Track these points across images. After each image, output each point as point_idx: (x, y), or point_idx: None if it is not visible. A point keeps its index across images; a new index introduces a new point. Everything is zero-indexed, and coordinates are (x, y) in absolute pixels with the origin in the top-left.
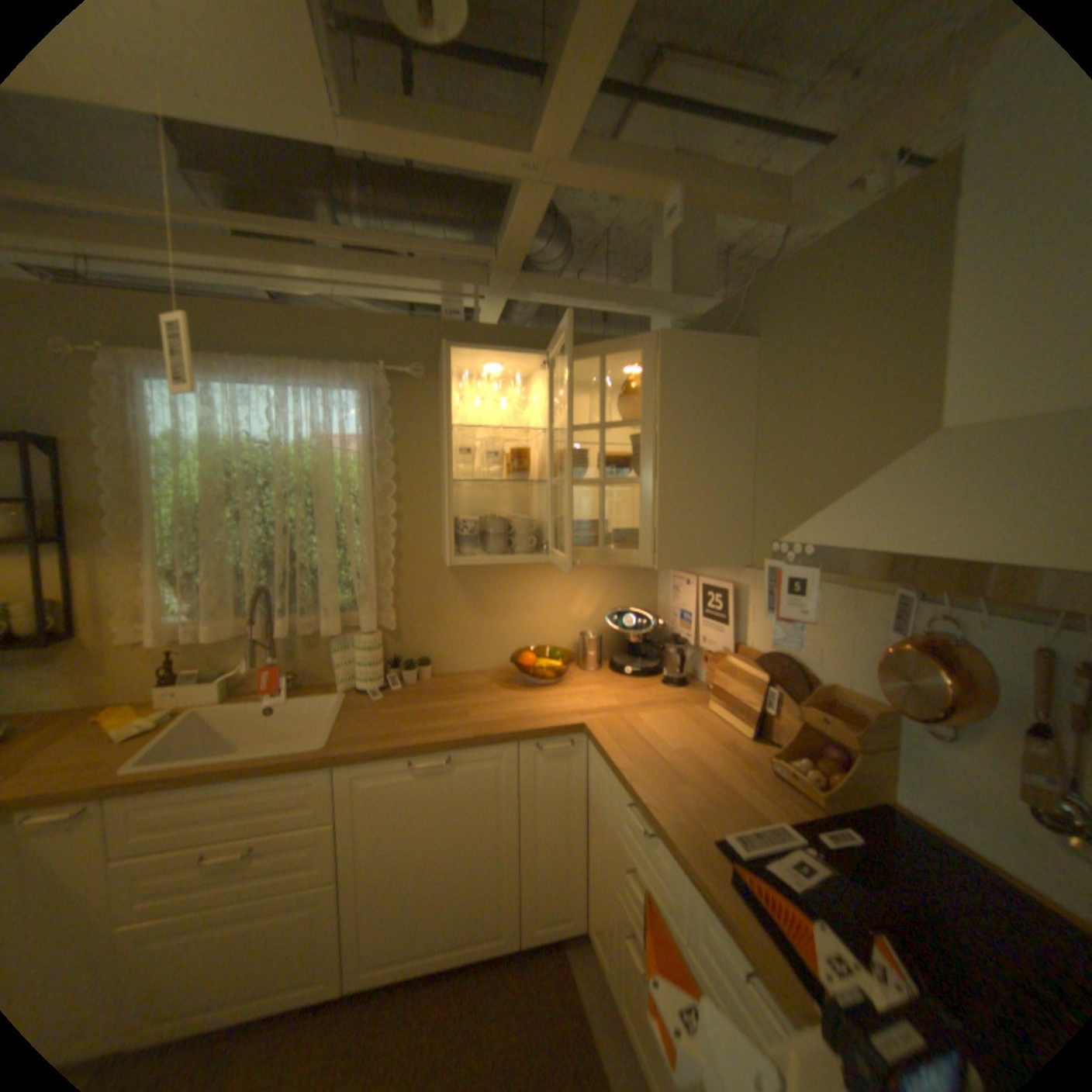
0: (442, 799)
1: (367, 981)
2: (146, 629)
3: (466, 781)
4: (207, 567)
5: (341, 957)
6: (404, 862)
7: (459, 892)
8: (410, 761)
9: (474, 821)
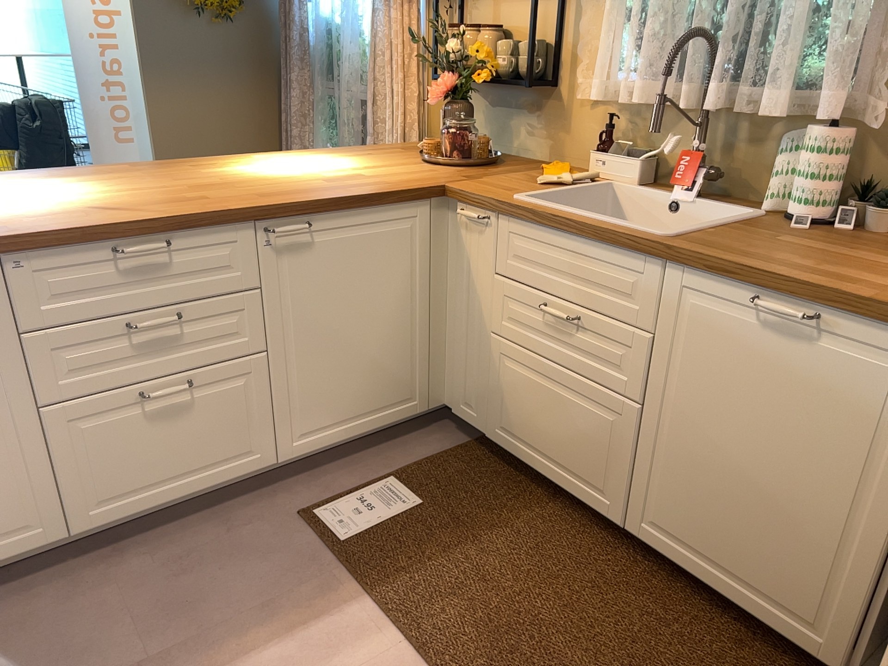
0: (789, 376)
1: (647, 536)
2: (601, 87)
3: (835, 369)
4: (655, 4)
5: (632, 491)
6: (717, 432)
7: (777, 523)
8: (758, 296)
9: (830, 439)
